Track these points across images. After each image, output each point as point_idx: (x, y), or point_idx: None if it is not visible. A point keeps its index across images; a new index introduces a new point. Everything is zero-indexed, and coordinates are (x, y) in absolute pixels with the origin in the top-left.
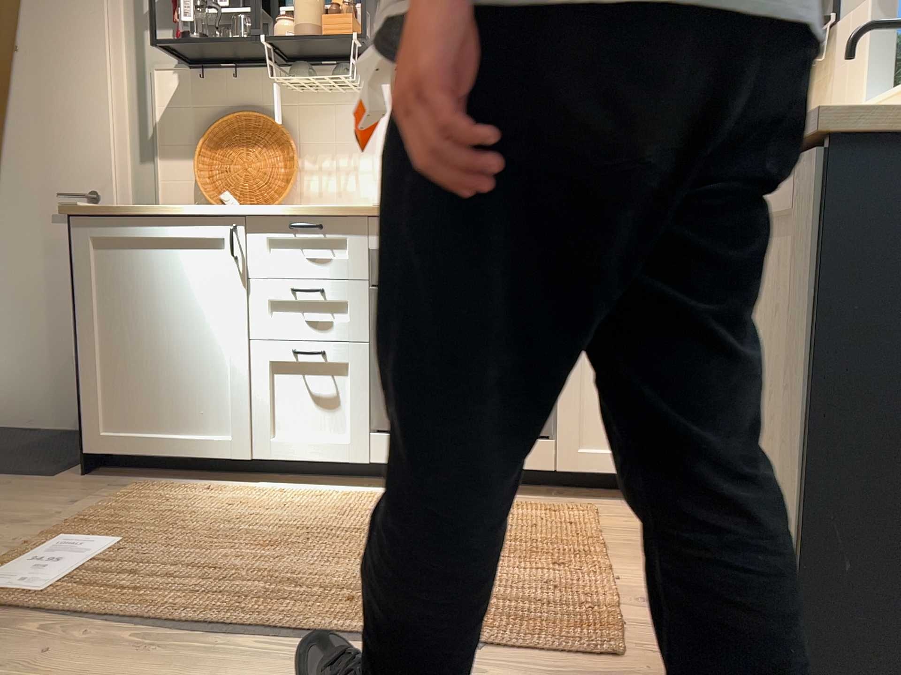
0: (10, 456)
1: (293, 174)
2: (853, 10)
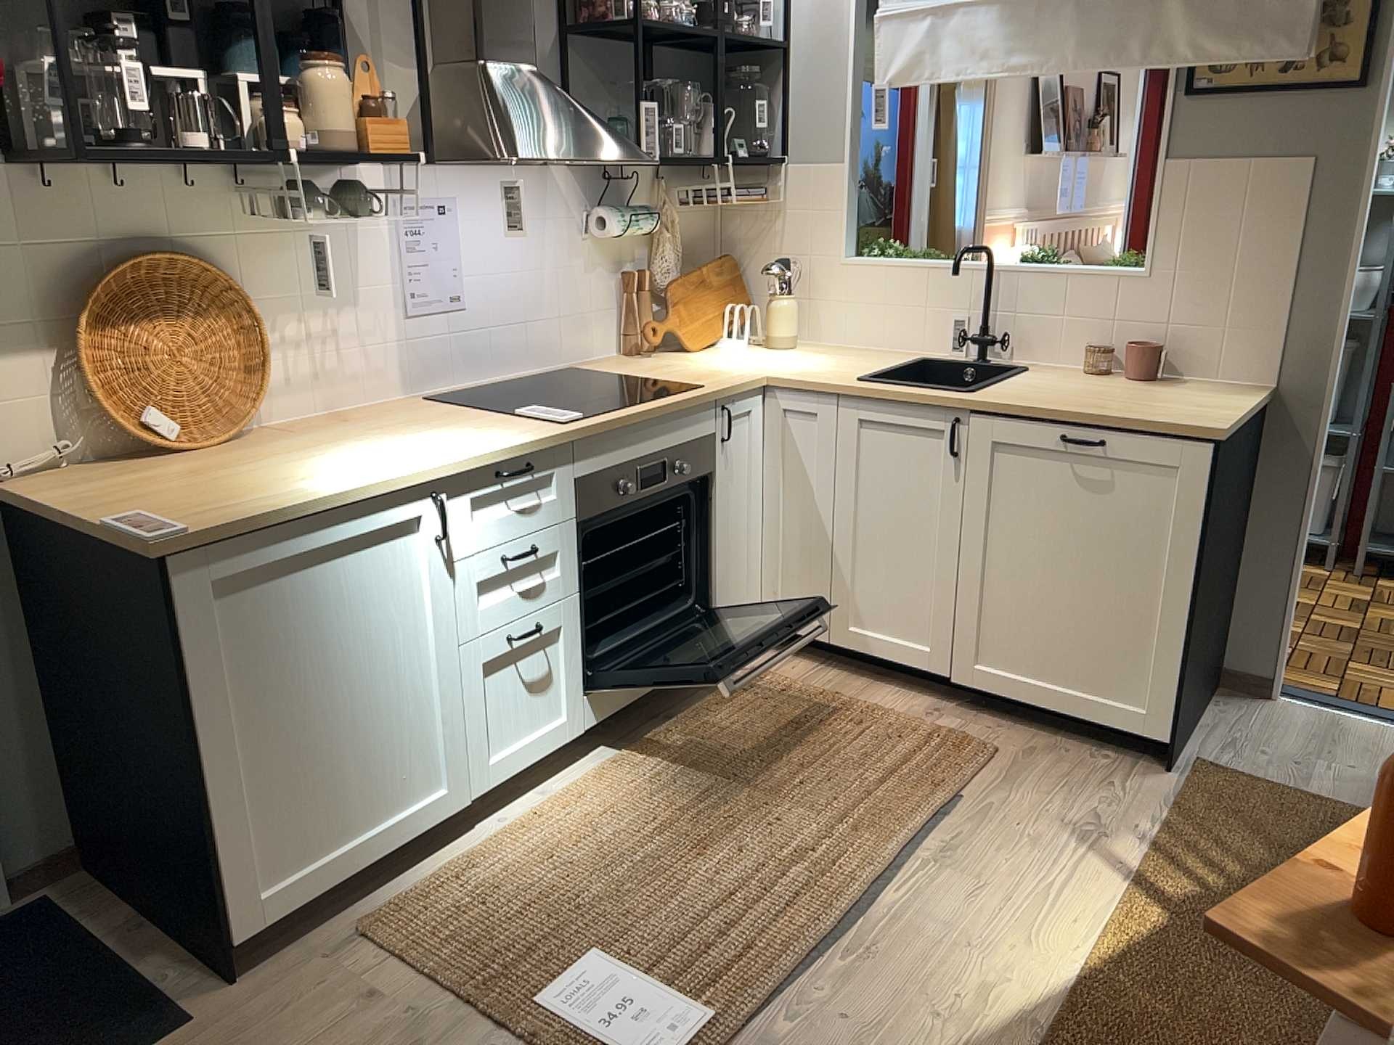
0: None
1: (270, 358)
2: (815, 162)
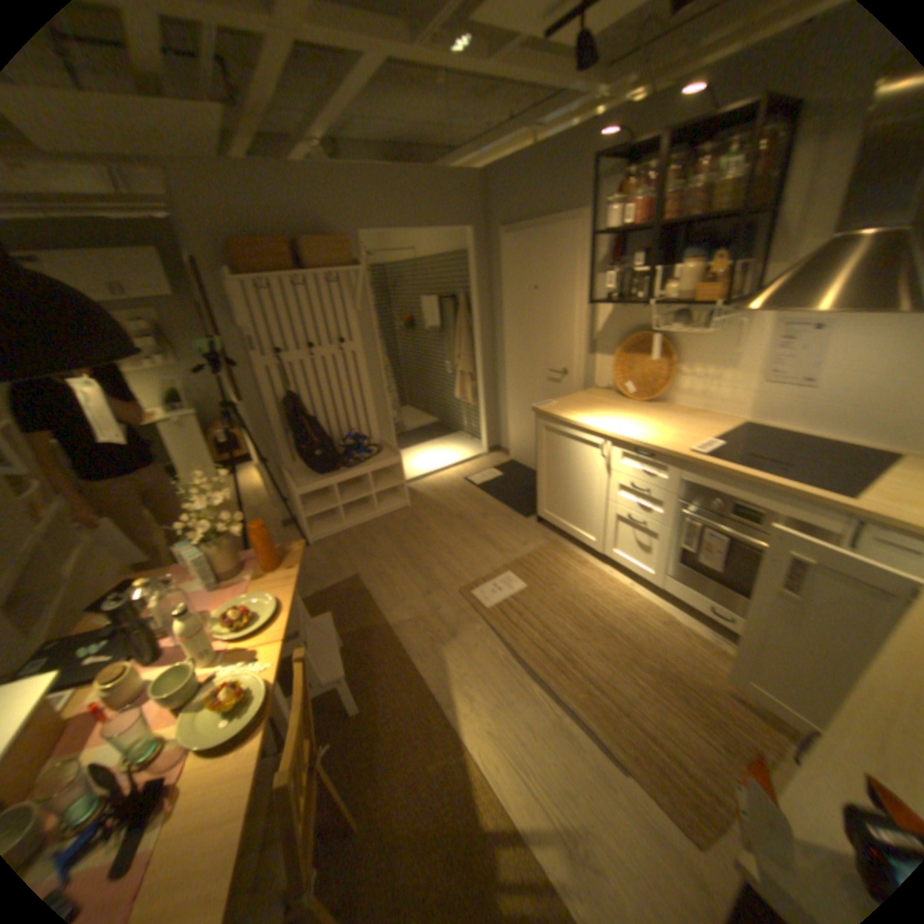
0: (519, 494)
1: (672, 378)
2: None
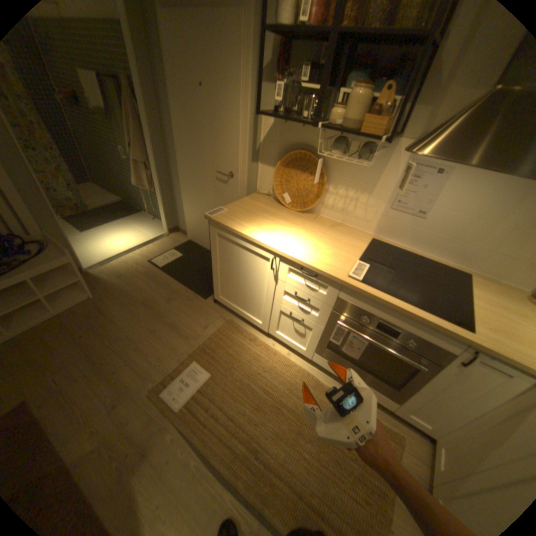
0: (197, 275)
1: (321, 195)
2: None
